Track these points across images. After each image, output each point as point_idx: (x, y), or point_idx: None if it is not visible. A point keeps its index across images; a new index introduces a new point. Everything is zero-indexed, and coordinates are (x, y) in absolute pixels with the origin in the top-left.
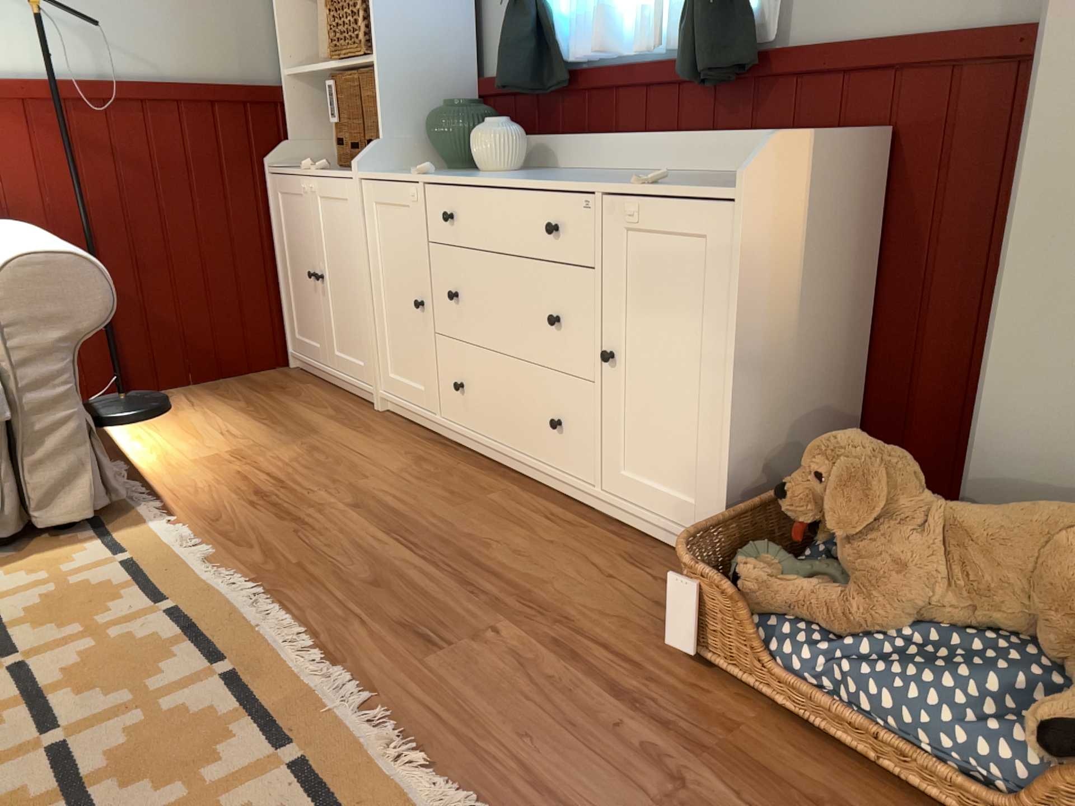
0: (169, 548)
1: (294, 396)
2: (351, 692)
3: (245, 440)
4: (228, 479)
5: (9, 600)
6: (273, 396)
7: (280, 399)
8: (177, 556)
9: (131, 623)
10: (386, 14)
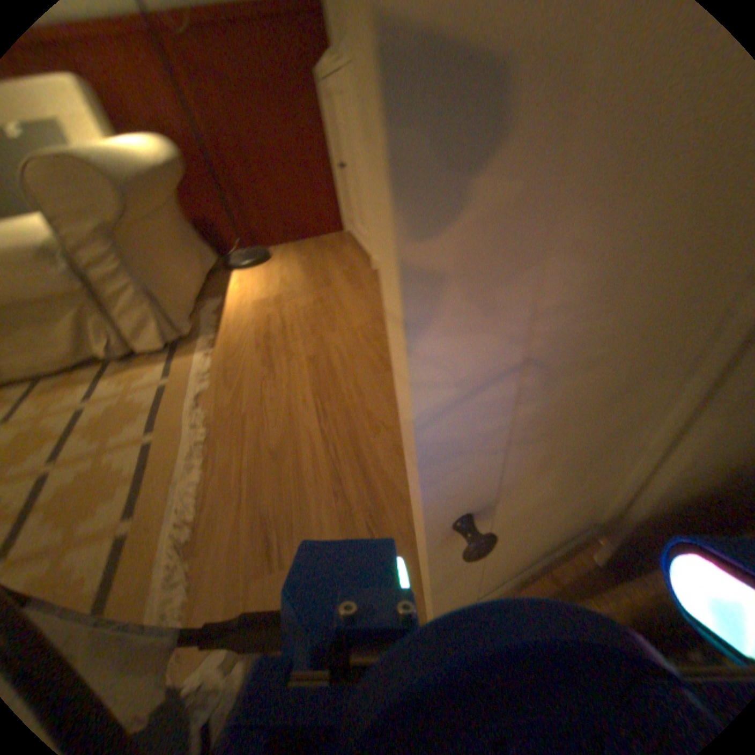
0: (187, 382)
1: (334, 254)
2: (173, 614)
3: (287, 289)
4: (259, 321)
5: (89, 411)
6: (323, 253)
7: (325, 256)
8: (185, 391)
9: (118, 455)
10: None
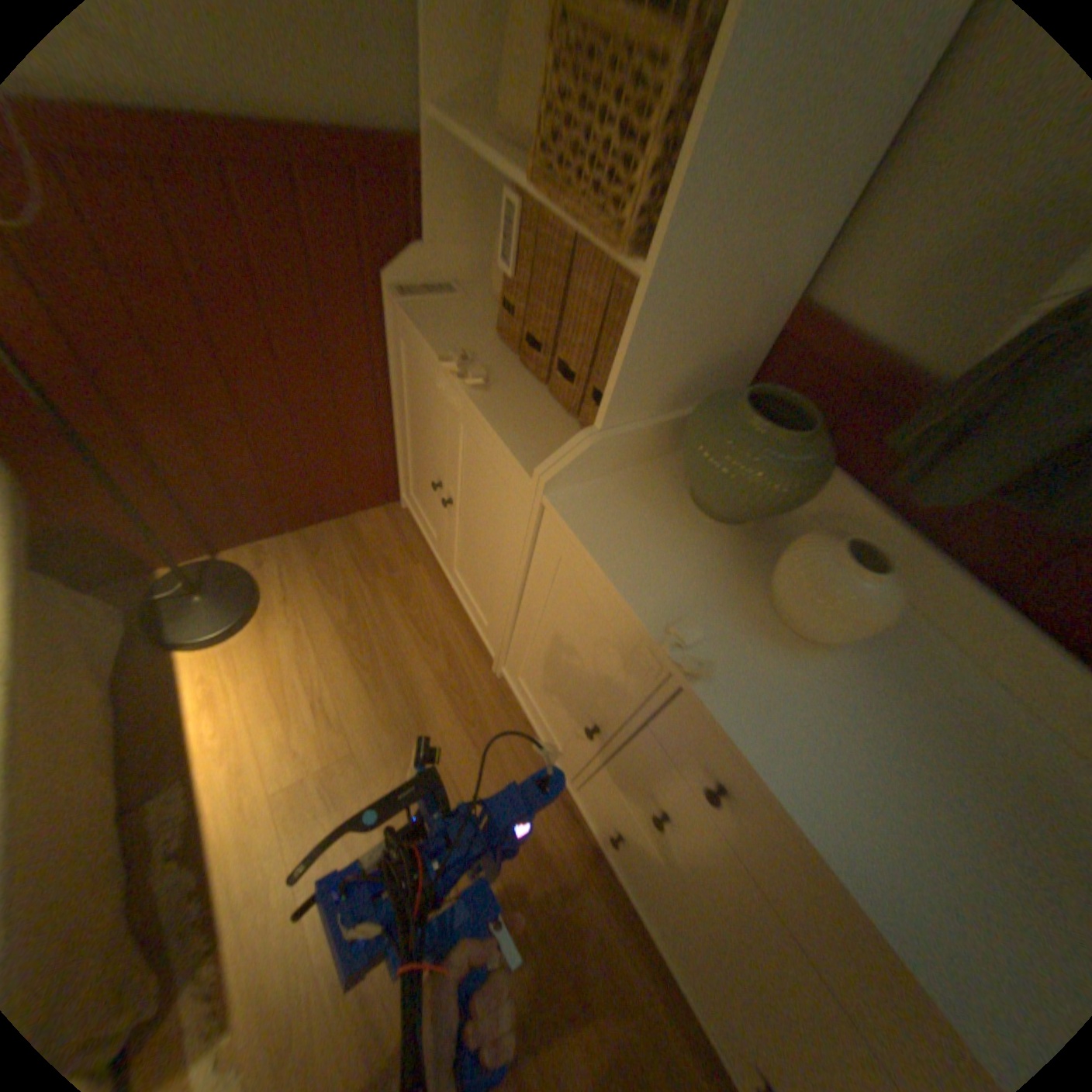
0: None
1: (404, 597)
2: None
3: (341, 738)
4: (312, 882)
5: None
6: (381, 592)
7: (388, 604)
8: None
9: None
10: (730, 154)
